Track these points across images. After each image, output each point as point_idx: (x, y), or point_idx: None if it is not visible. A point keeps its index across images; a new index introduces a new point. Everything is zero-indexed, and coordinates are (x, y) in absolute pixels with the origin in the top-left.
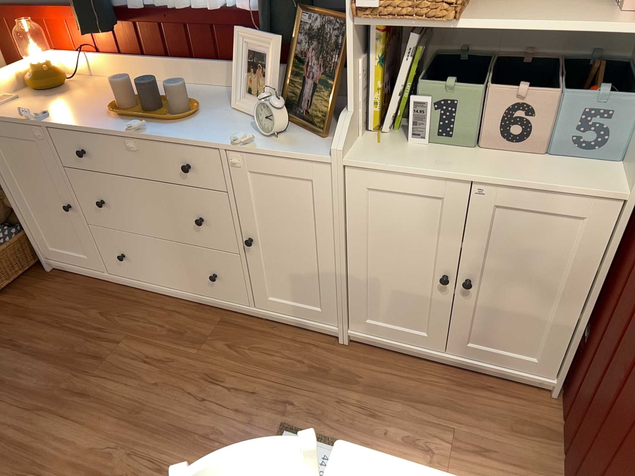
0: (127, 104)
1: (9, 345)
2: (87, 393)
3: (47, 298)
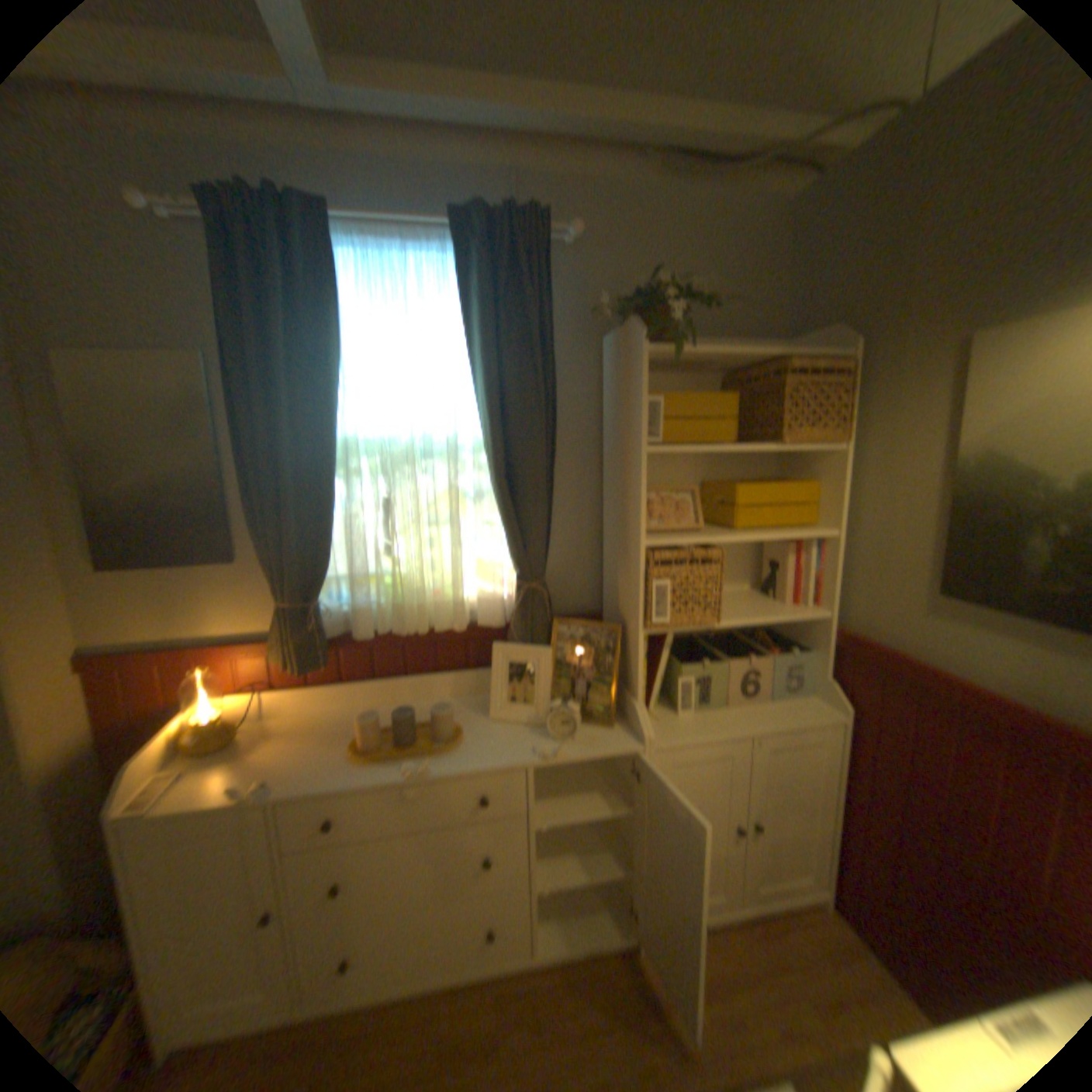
0: (369, 745)
1: None
2: None
3: None
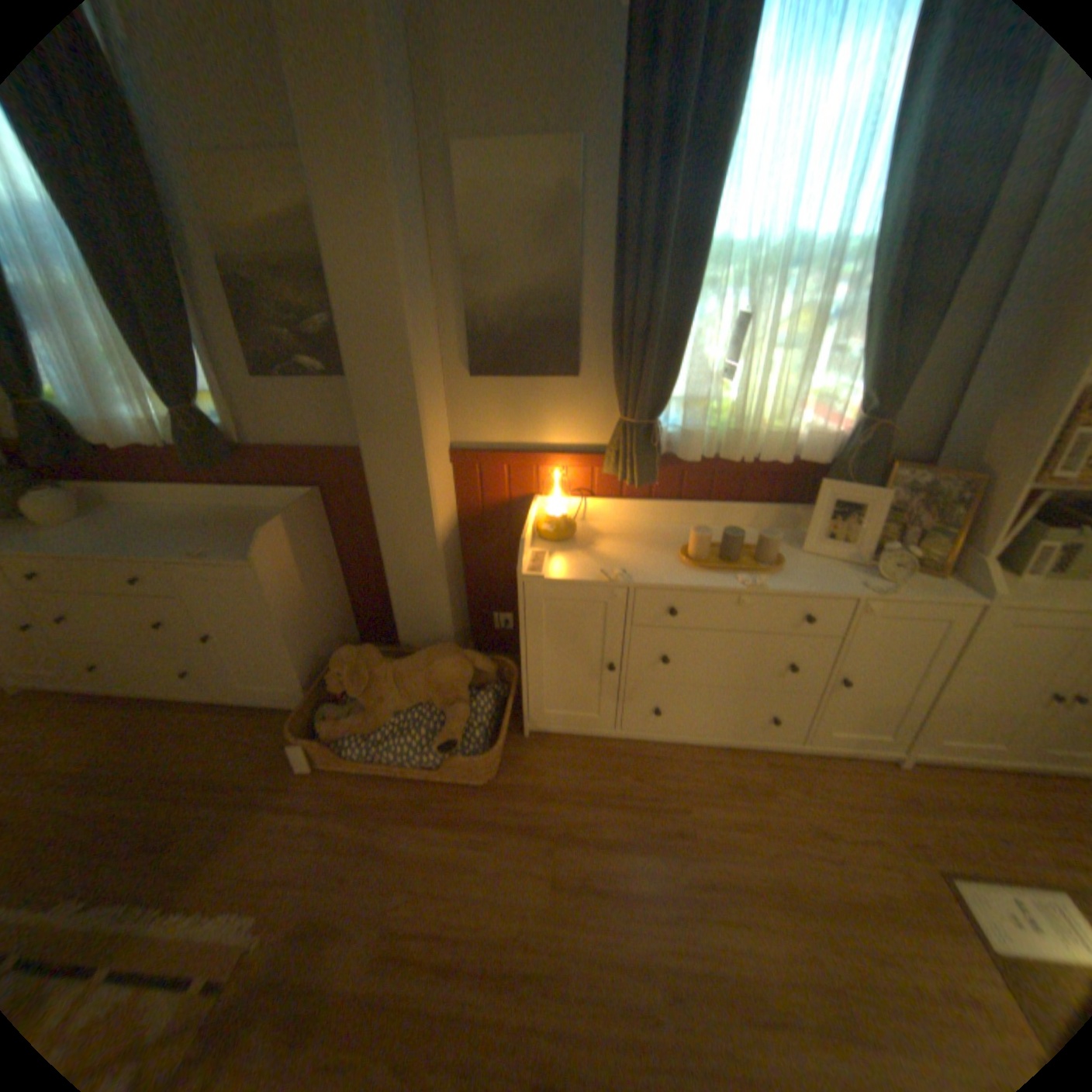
0: (703, 553)
1: (562, 848)
2: (716, 892)
3: (551, 776)
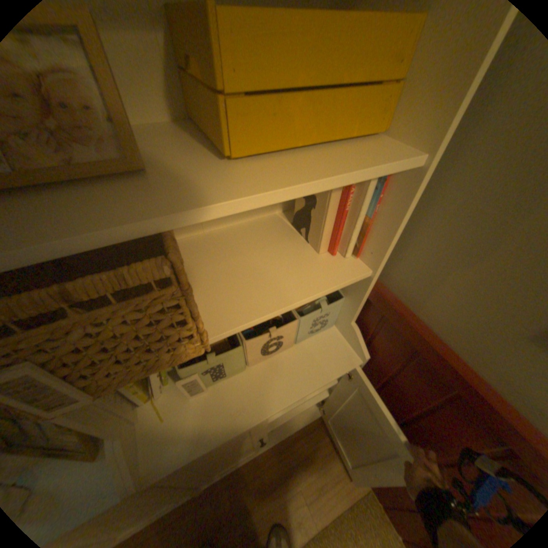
0: None
1: None
2: None
3: None
